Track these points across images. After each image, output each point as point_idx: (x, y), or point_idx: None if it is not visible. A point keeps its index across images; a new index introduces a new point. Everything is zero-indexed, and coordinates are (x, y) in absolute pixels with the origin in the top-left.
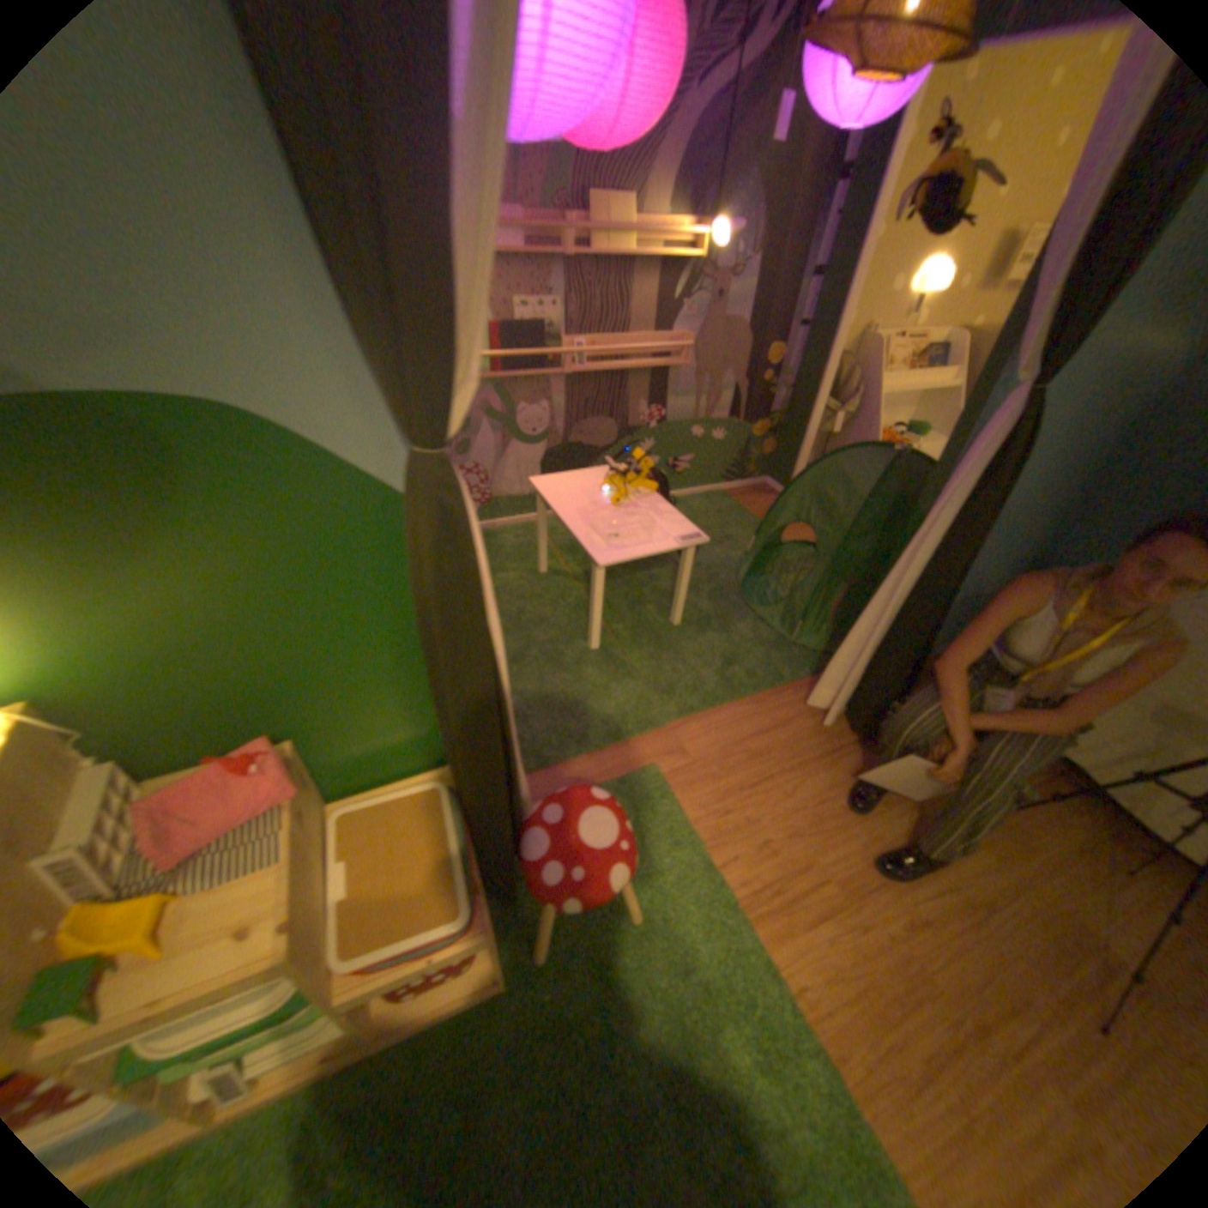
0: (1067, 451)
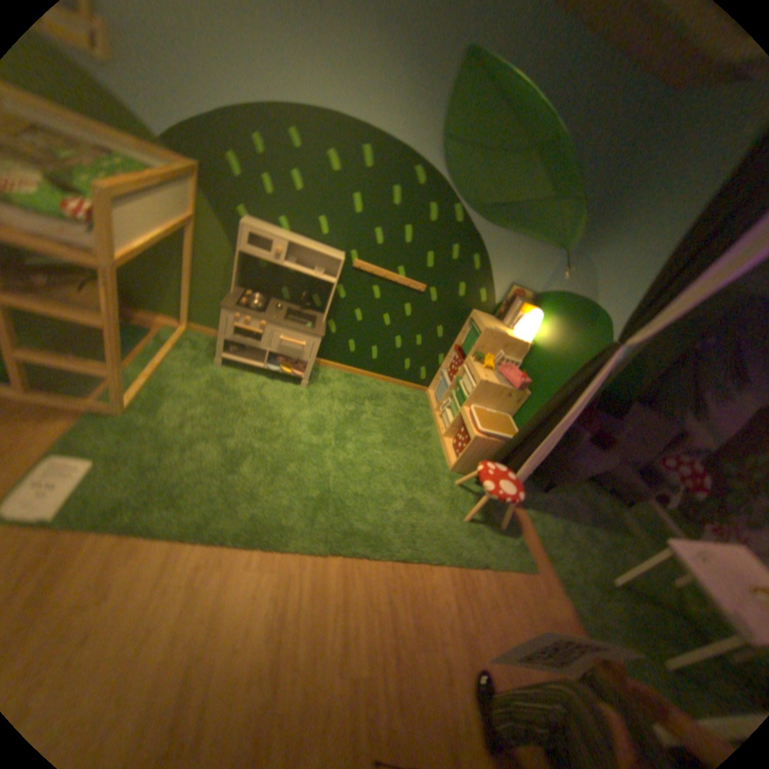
0: None
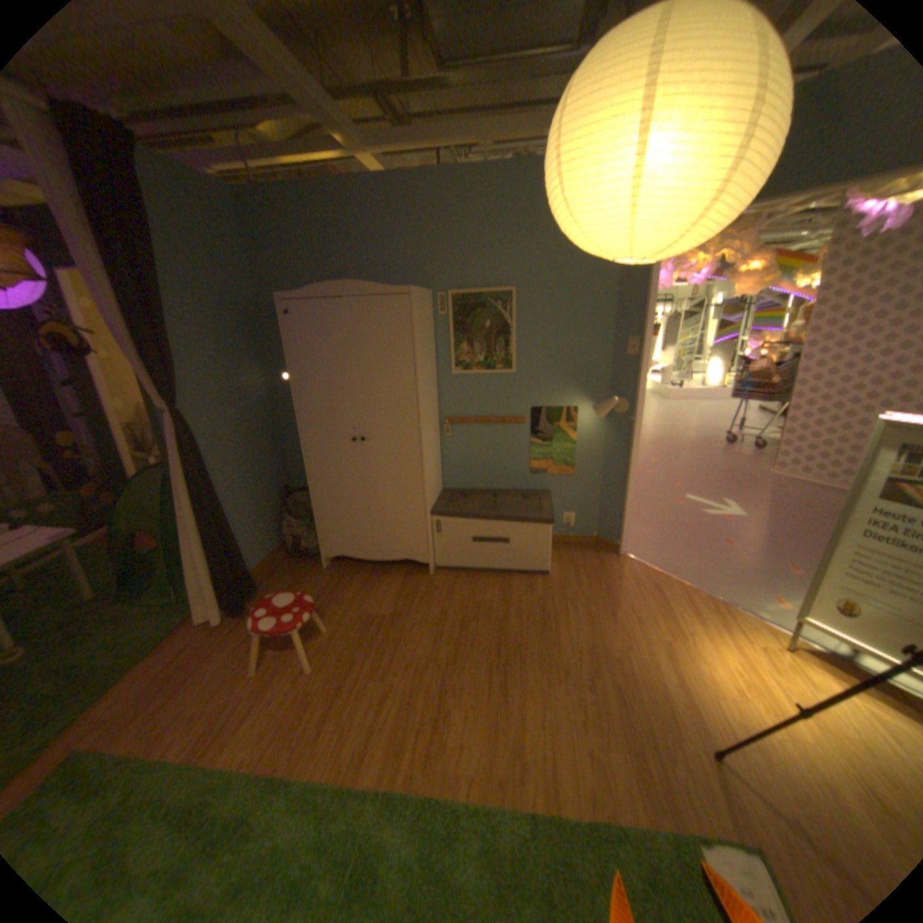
0: (239, 431)
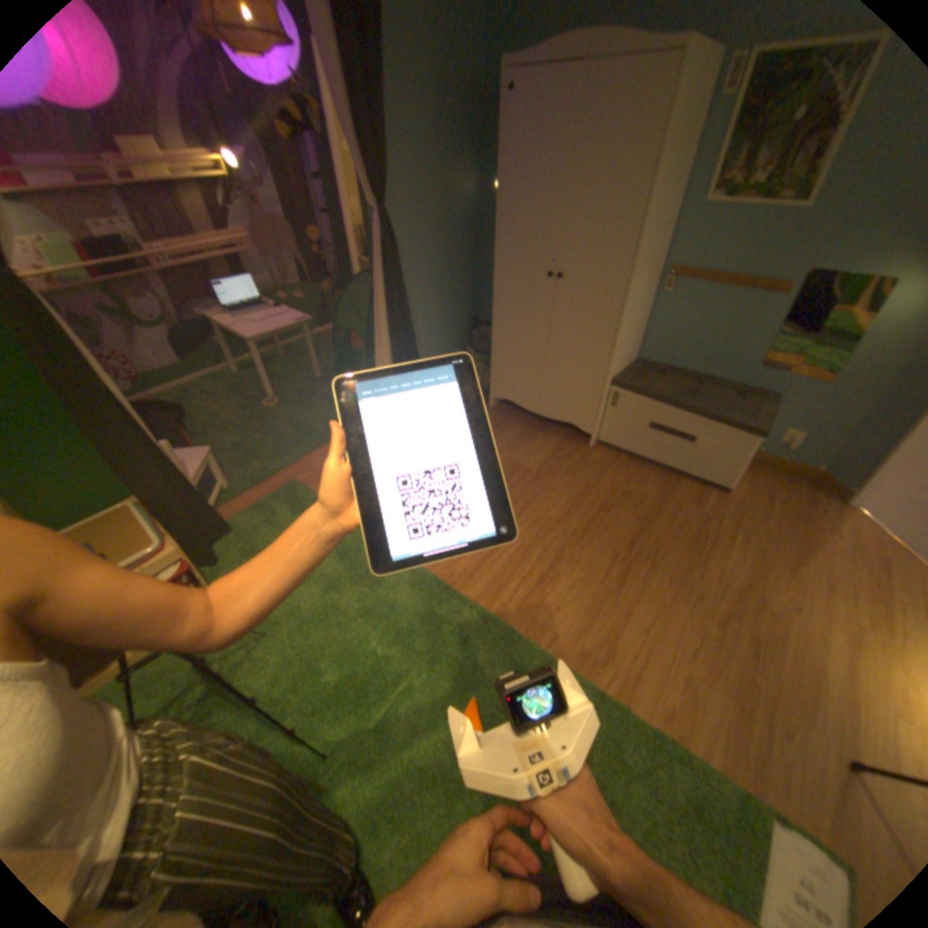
0: (441, 245)
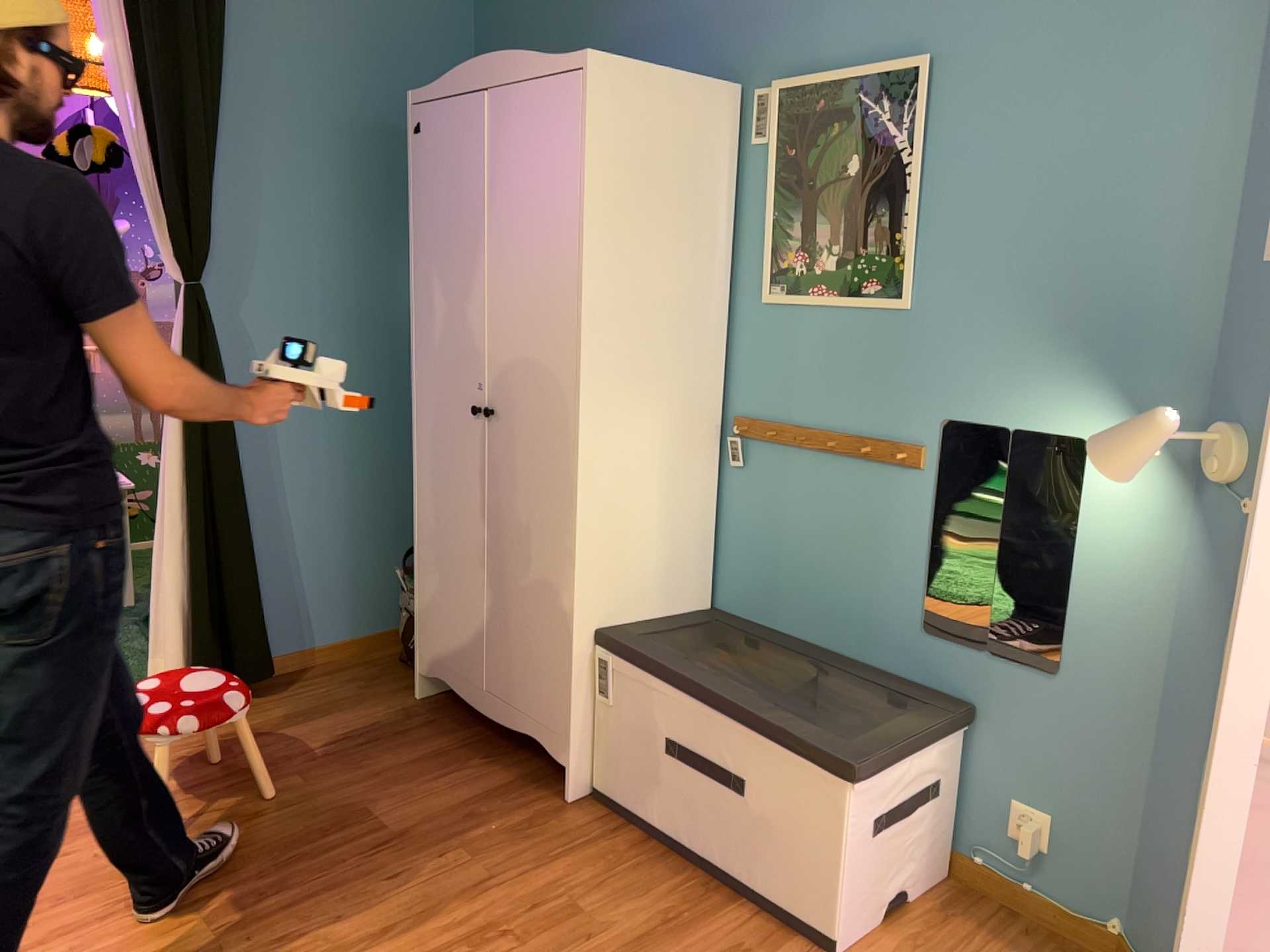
0: (360, 367)
